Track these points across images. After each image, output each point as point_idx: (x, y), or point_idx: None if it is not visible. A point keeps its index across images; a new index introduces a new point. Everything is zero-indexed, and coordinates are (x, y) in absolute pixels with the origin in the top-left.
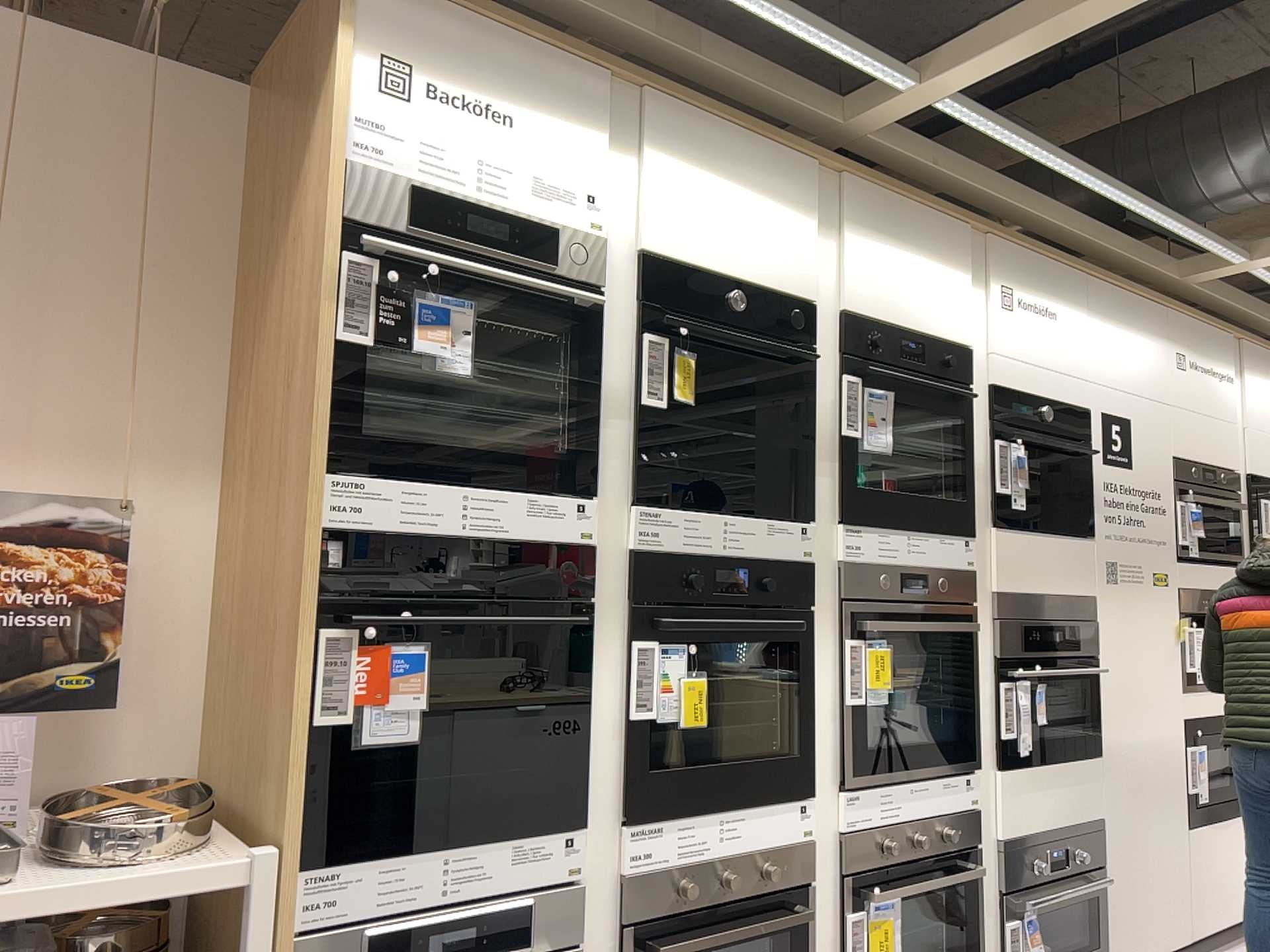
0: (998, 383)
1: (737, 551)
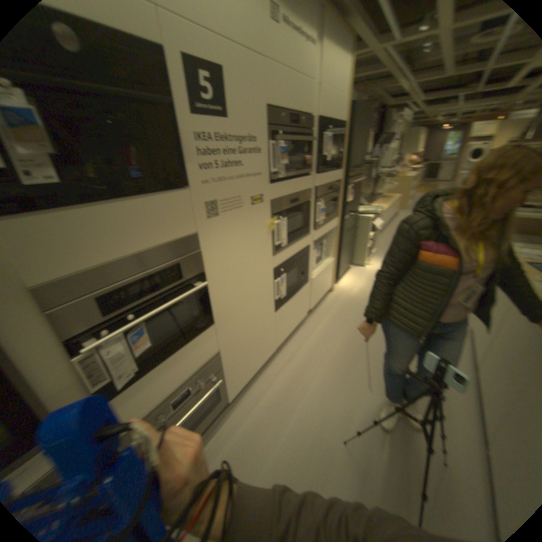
0: None
1: None
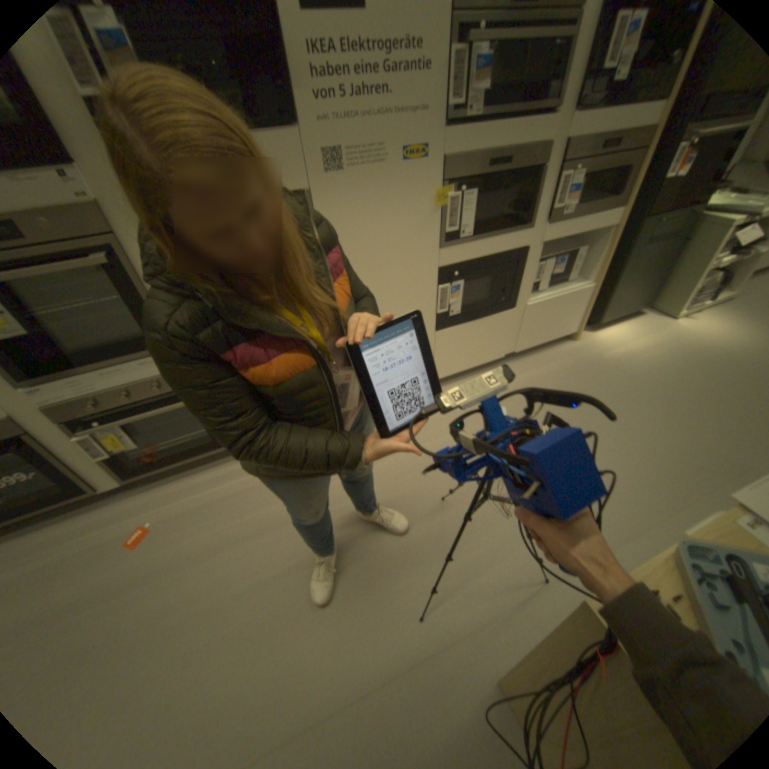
0: None
1: None
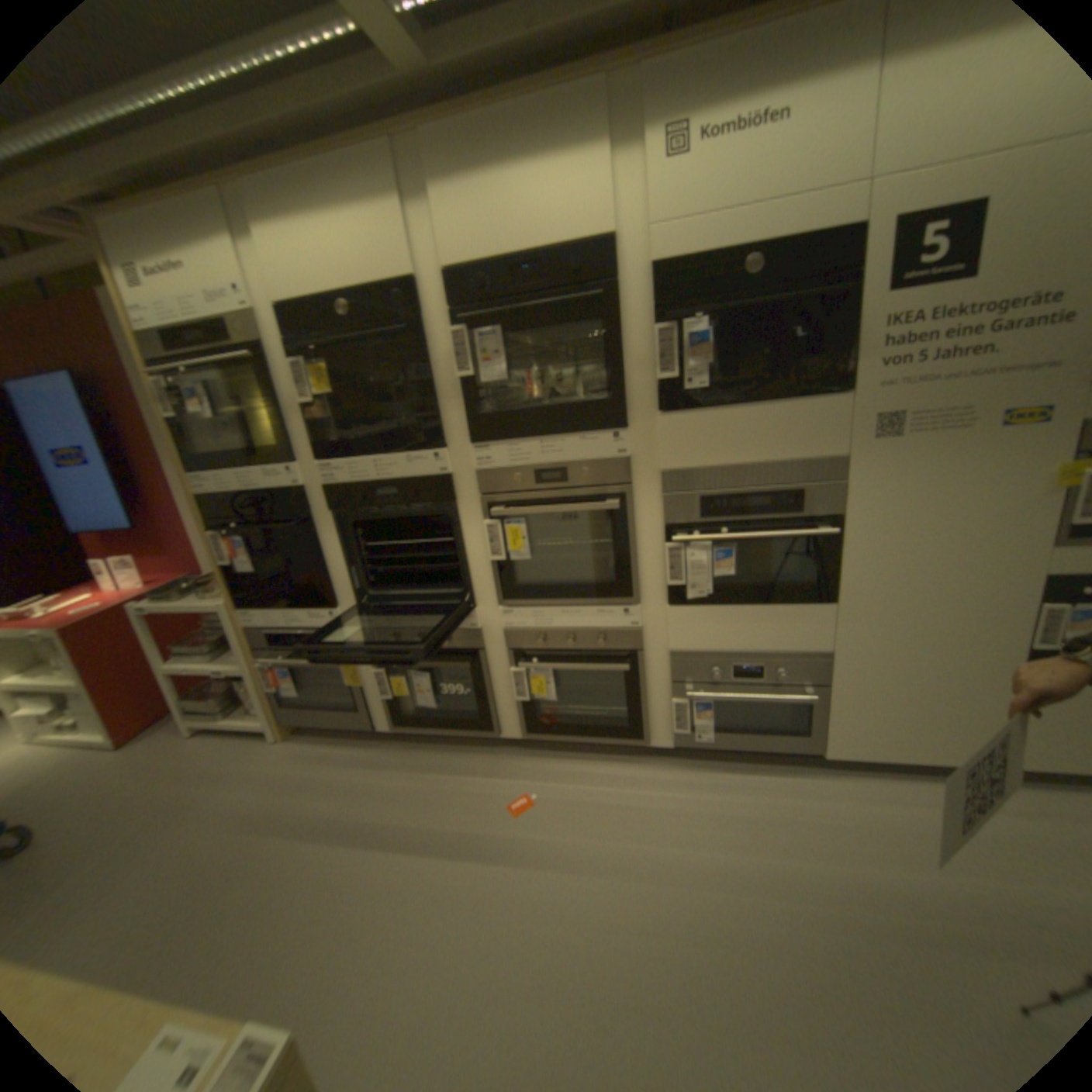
0: (663, 258)
1: (384, 478)
